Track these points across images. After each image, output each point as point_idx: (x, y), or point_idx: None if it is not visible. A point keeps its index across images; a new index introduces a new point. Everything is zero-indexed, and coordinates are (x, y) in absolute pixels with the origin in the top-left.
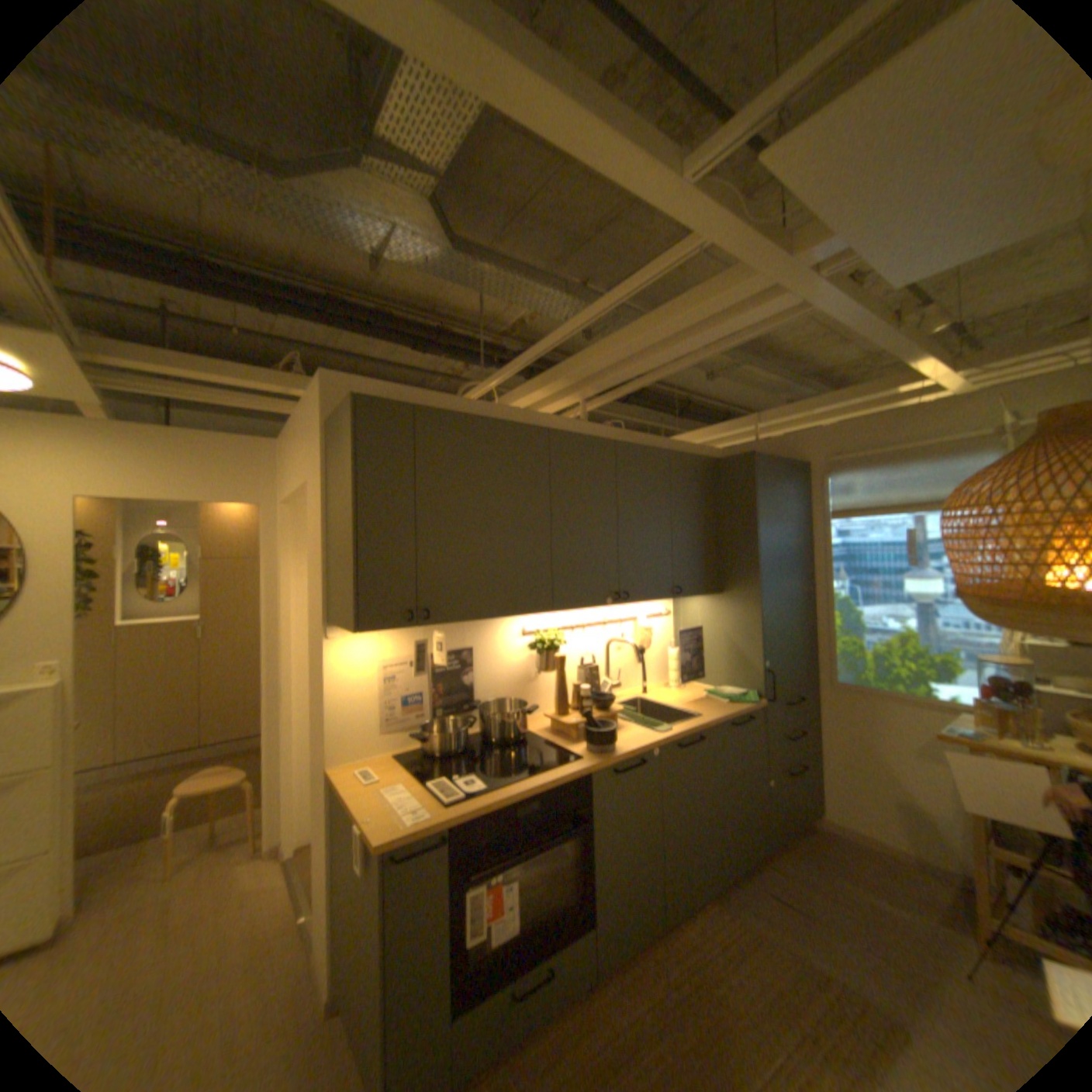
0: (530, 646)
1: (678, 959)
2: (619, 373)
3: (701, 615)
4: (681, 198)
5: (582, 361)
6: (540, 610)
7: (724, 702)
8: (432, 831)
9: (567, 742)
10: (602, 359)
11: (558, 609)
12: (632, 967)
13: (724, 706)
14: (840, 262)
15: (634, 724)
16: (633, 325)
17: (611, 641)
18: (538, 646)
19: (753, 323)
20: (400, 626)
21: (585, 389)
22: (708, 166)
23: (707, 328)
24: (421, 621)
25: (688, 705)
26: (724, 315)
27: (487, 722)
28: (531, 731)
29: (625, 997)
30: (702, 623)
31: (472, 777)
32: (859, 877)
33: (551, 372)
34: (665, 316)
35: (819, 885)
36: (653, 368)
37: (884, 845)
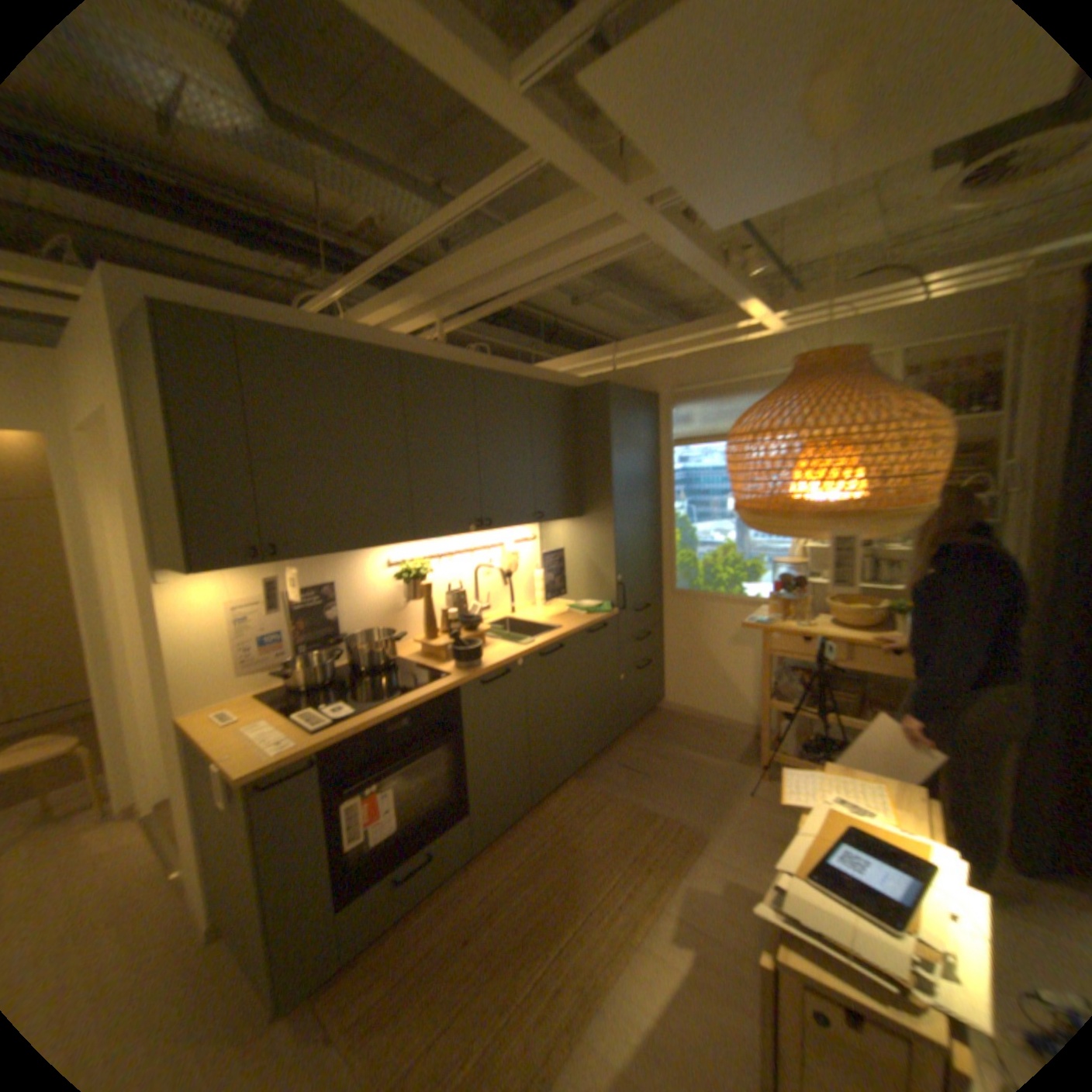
0: (397, 577)
1: (542, 826)
2: (474, 293)
3: (564, 538)
4: (513, 109)
5: (434, 277)
6: (403, 541)
7: (582, 614)
8: (299, 757)
9: (437, 662)
10: (455, 277)
11: (422, 539)
12: (504, 840)
13: (582, 617)
14: (671, 198)
15: (501, 640)
16: (484, 243)
17: (480, 566)
18: (405, 576)
19: (599, 252)
20: (245, 564)
21: (441, 308)
22: (536, 77)
23: (557, 253)
24: (270, 558)
25: (551, 619)
26: (572, 241)
27: (356, 653)
28: (402, 656)
29: (497, 863)
30: (565, 545)
31: (340, 704)
32: (686, 740)
33: (402, 287)
34: (515, 236)
35: (656, 751)
36: (508, 291)
37: (706, 714)
